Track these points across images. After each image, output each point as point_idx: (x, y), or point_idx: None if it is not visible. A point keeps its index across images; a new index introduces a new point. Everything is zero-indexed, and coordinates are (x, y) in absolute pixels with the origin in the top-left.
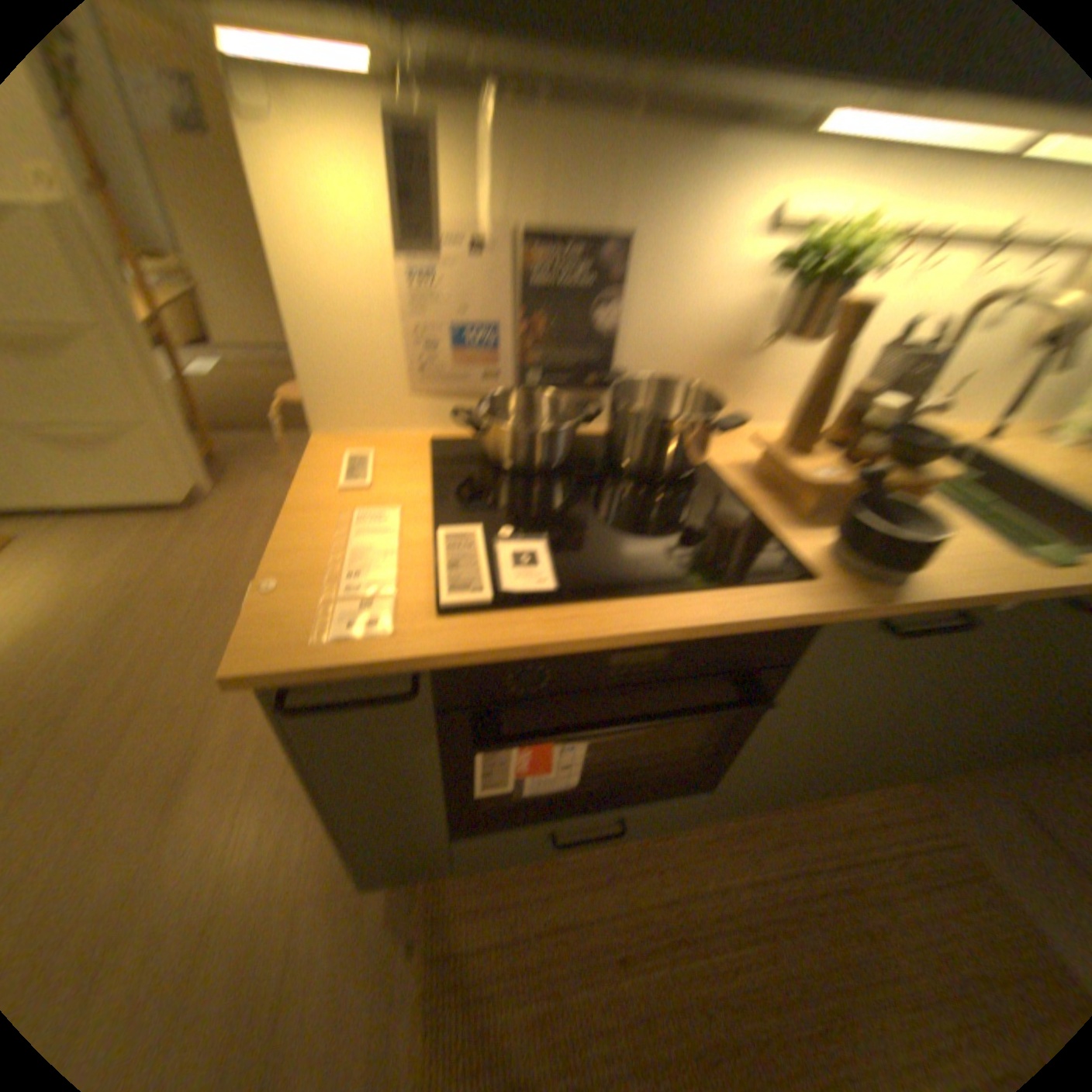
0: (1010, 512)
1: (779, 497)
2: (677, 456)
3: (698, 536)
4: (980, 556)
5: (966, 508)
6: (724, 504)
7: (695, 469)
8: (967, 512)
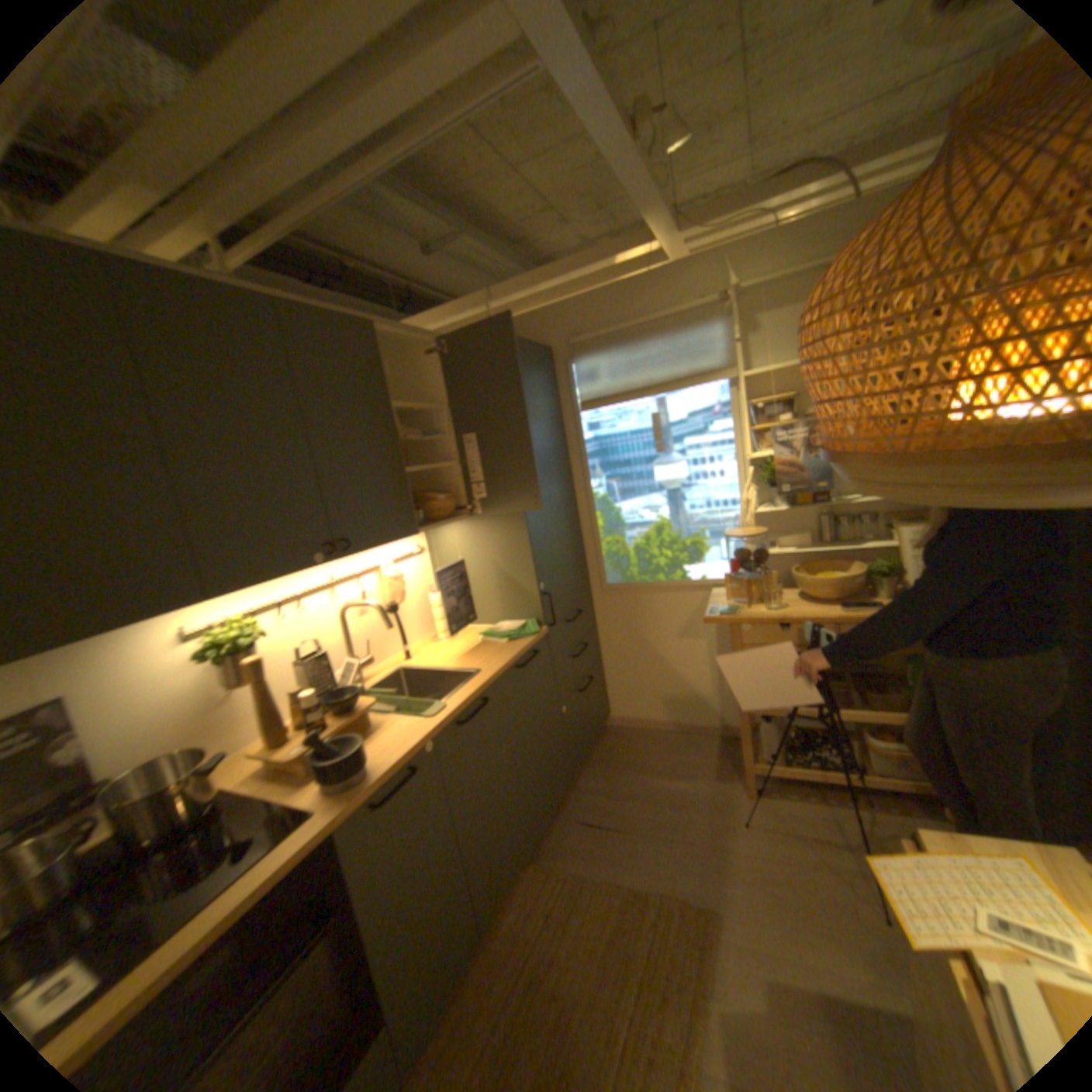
0: (413, 701)
1: (280, 784)
2: (187, 811)
3: (221, 855)
4: (399, 737)
5: (392, 713)
6: (238, 817)
7: (210, 808)
8: (393, 715)
